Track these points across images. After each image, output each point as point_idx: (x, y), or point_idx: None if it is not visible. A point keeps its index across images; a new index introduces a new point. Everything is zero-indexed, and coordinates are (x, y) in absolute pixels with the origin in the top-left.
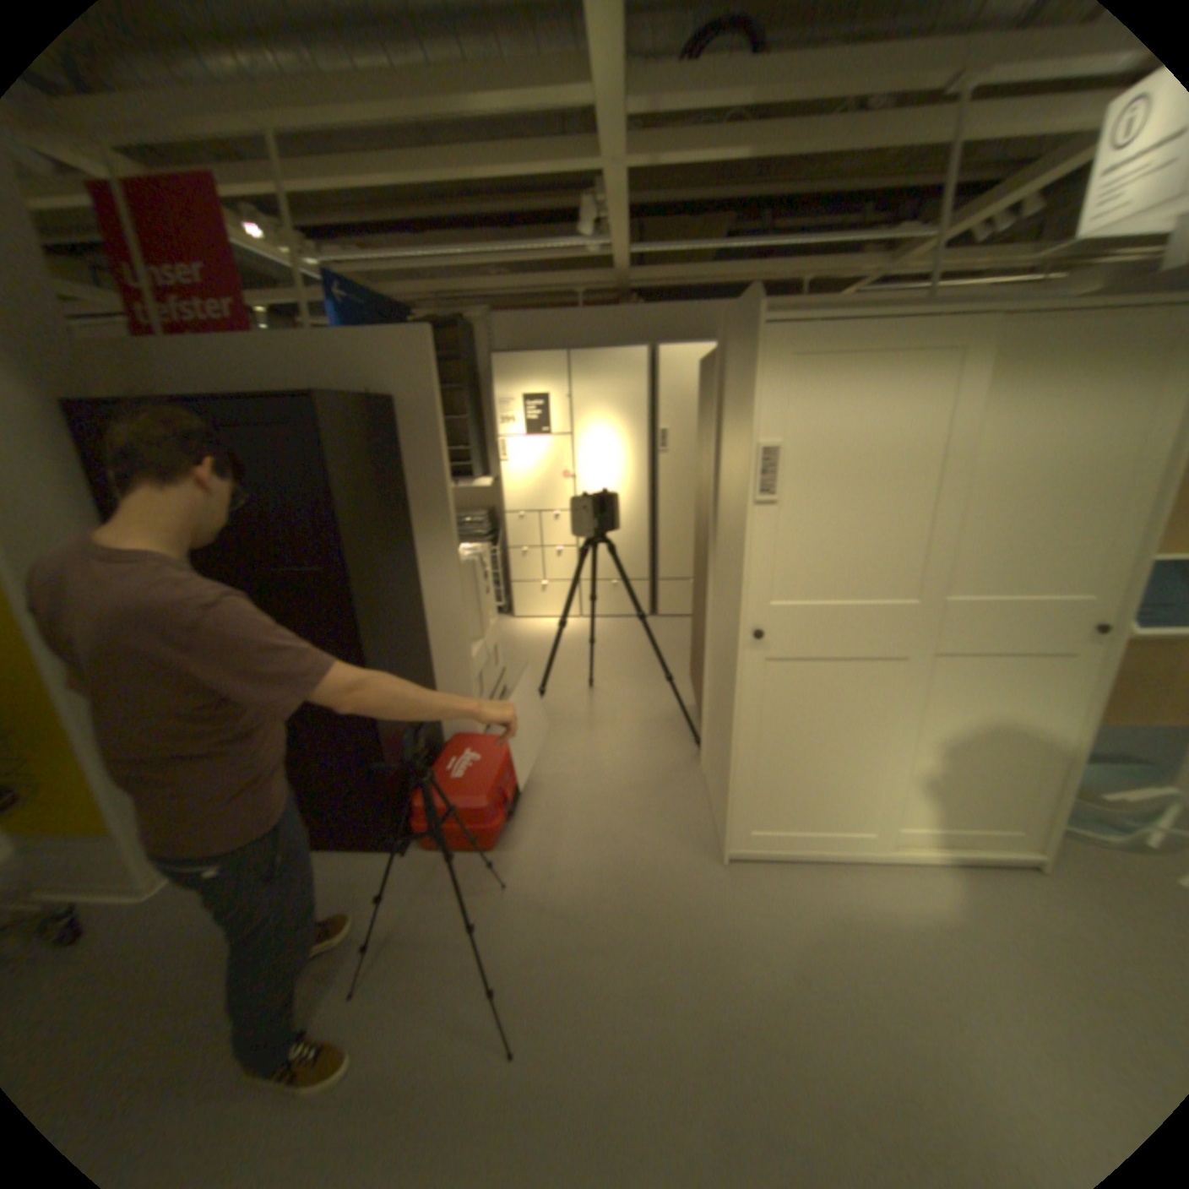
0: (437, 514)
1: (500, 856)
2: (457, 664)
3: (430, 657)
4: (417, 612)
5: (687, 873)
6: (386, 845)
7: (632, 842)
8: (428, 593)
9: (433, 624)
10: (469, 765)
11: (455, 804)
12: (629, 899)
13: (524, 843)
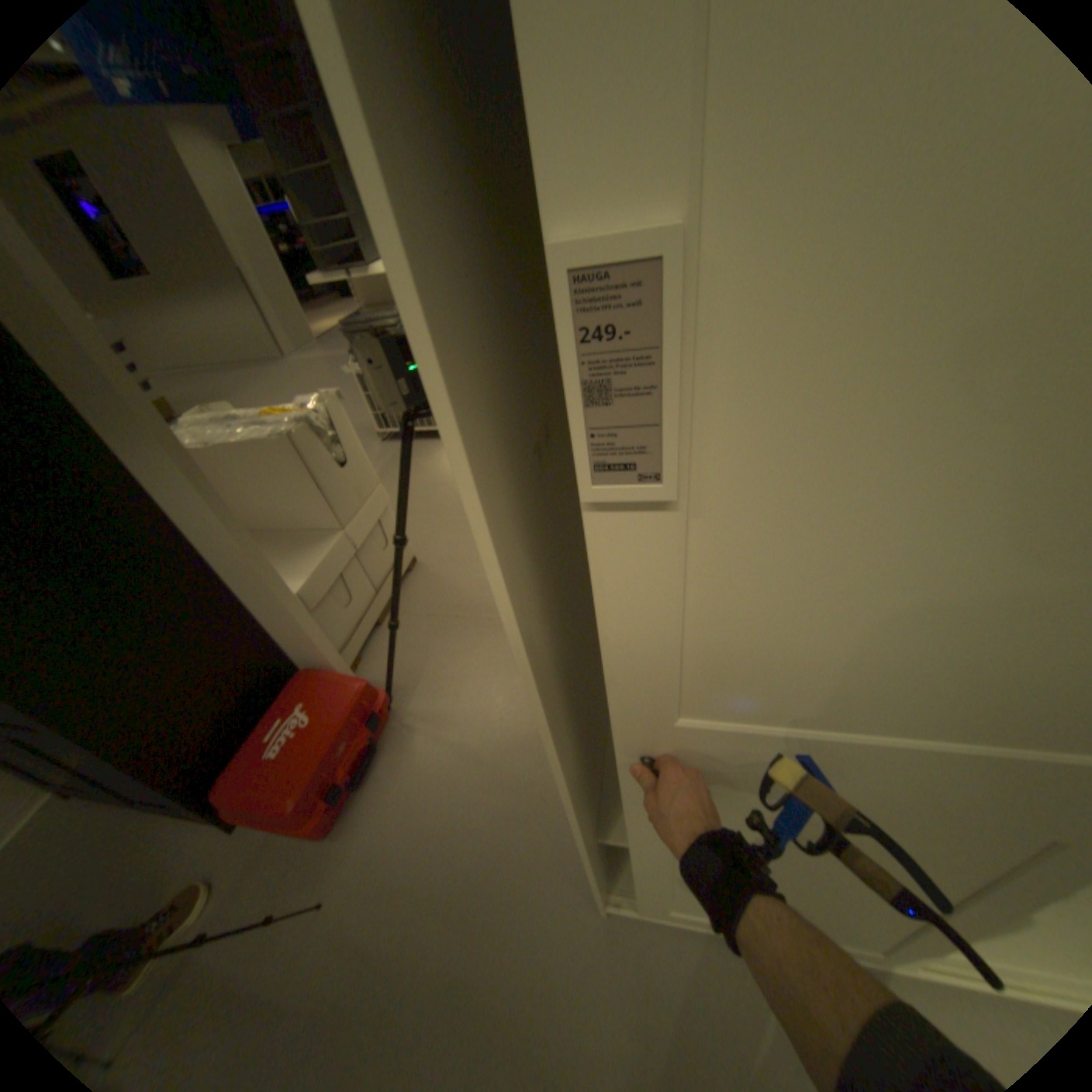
0: (104, 407)
1: (329, 849)
2: (263, 601)
3: (222, 595)
4: (153, 555)
5: (547, 920)
6: (204, 827)
7: (491, 846)
8: (173, 520)
9: (205, 557)
10: (290, 735)
11: (251, 807)
12: (460, 958)
13: (363, 830)
